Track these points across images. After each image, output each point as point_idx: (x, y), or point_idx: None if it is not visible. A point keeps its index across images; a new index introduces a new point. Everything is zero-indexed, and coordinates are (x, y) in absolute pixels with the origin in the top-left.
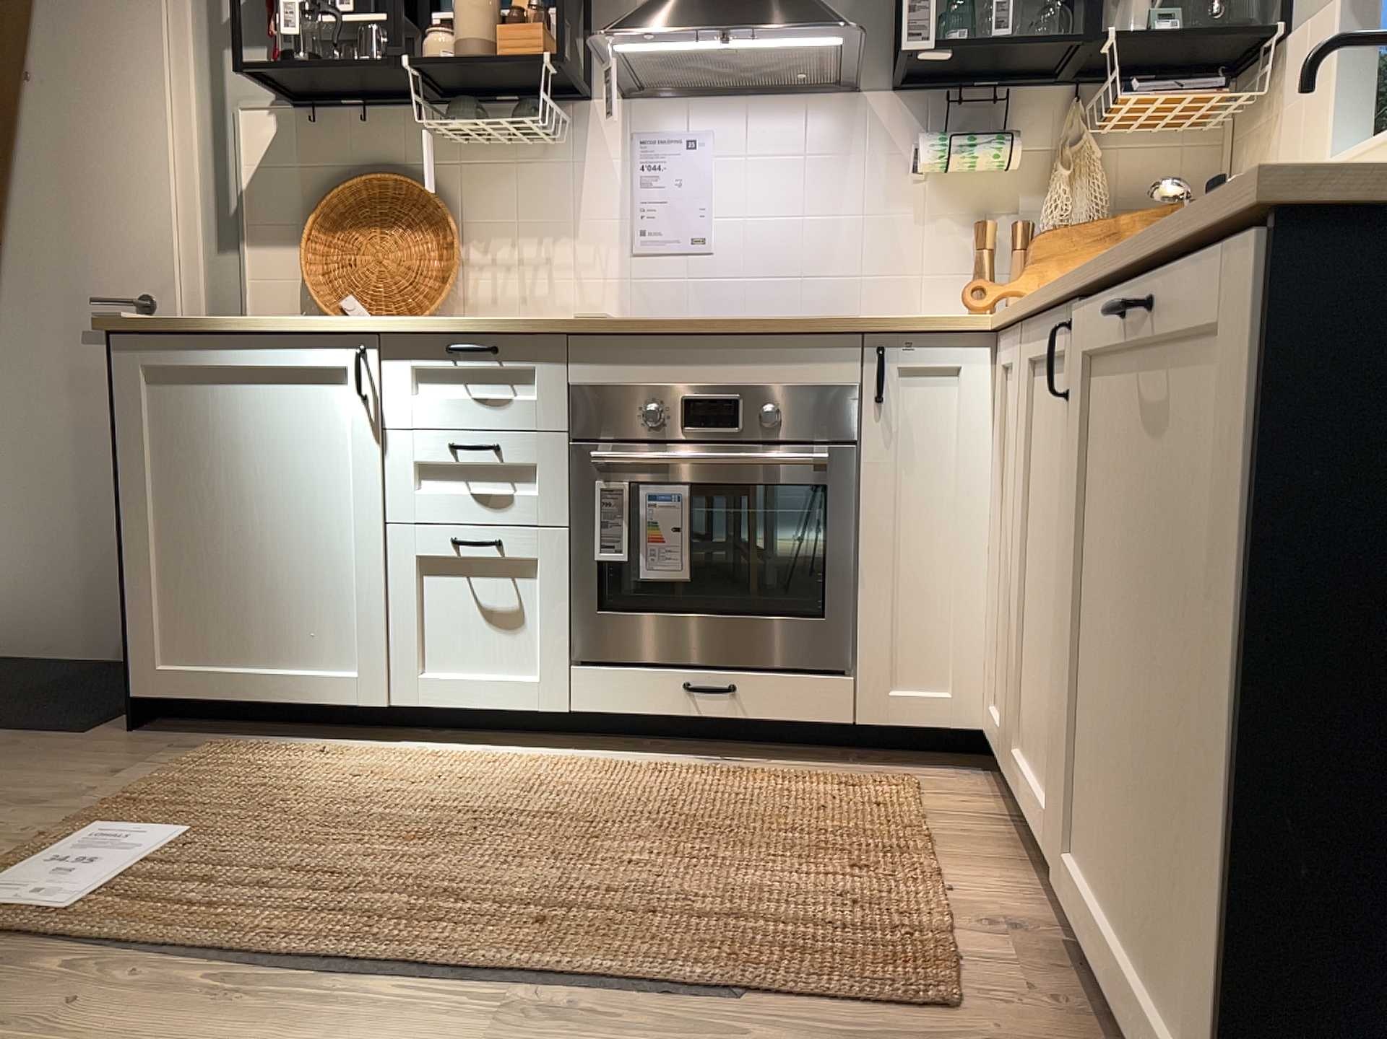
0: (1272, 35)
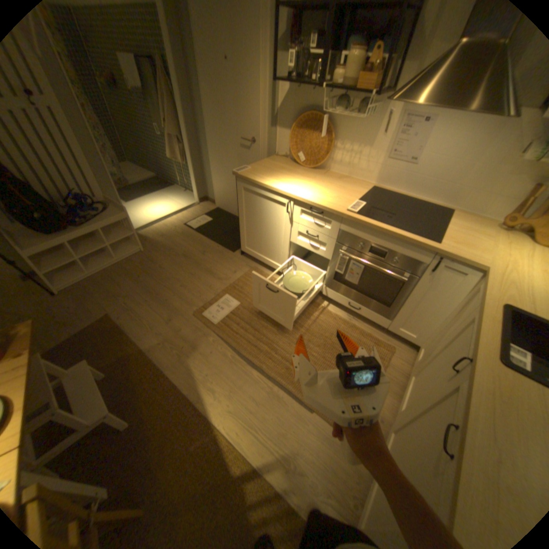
0: None
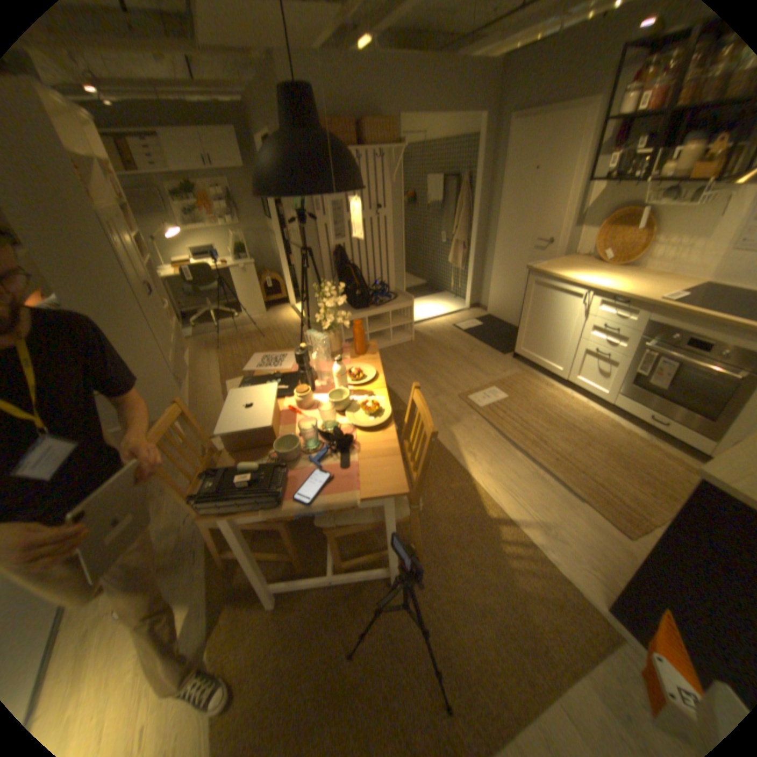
0: None
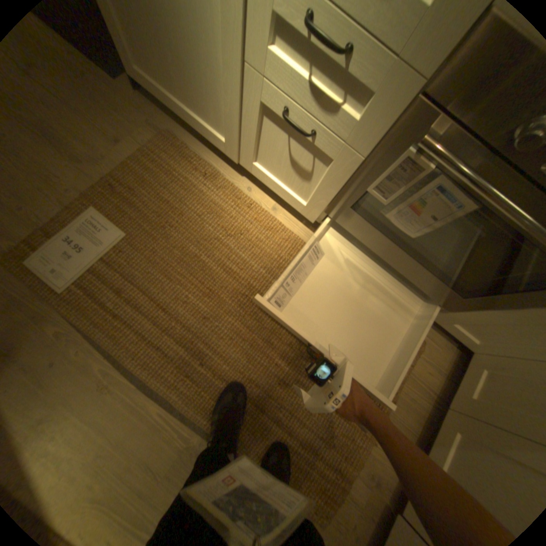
0: None
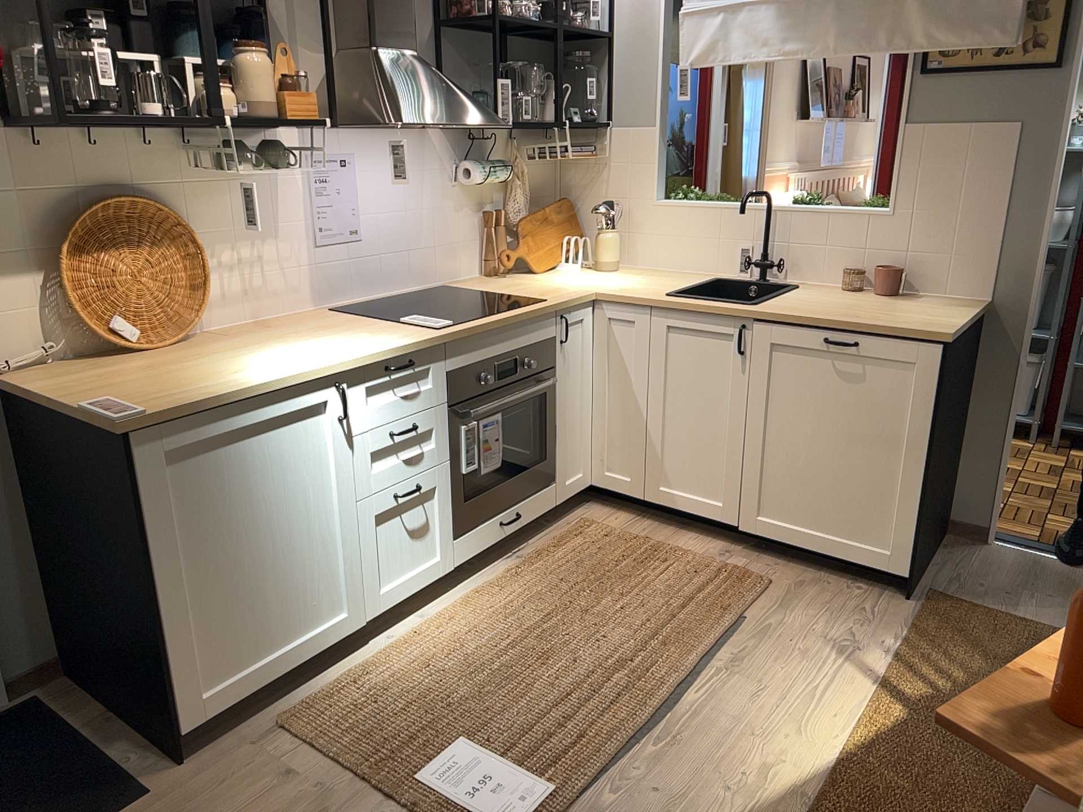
0: (609, 125)
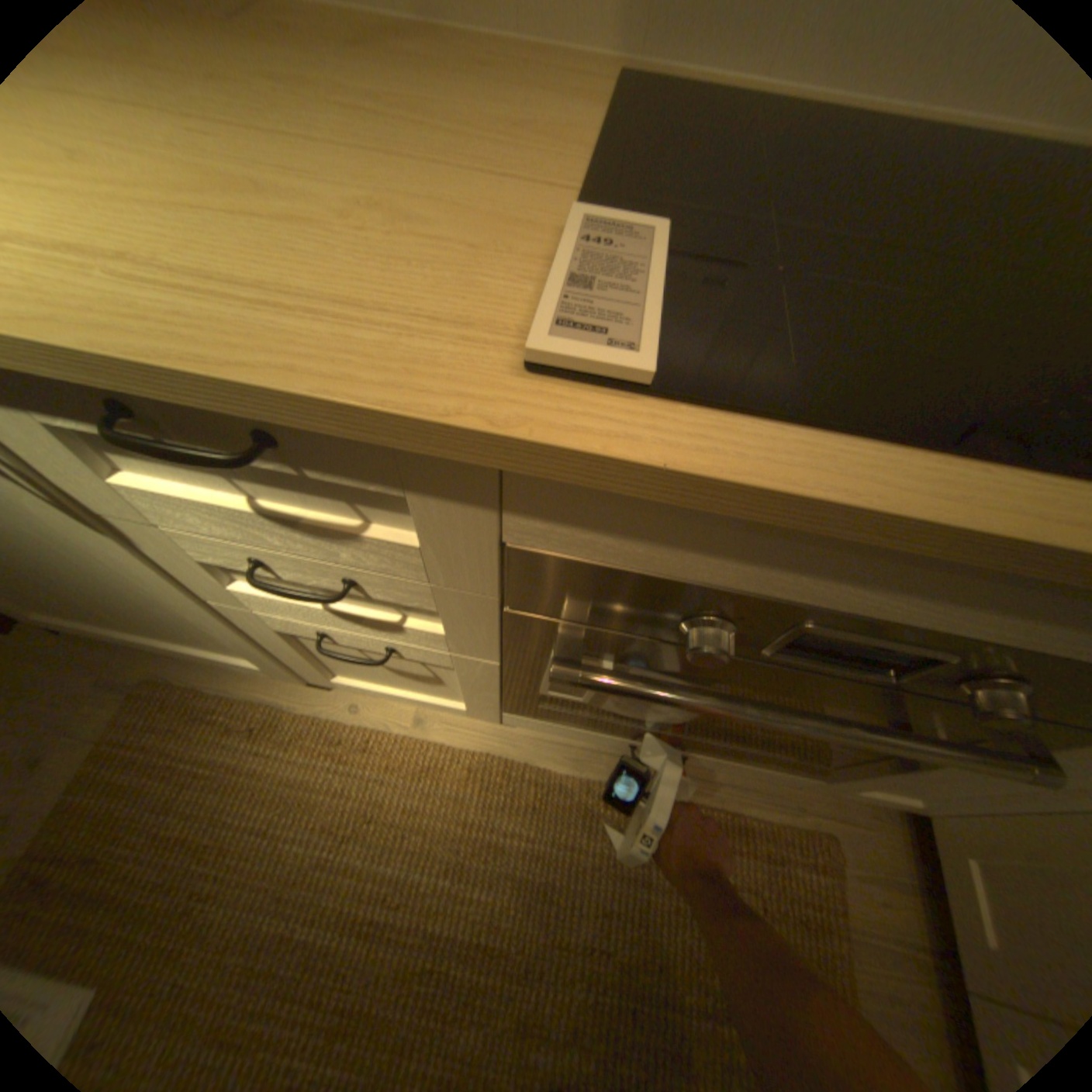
0: None
